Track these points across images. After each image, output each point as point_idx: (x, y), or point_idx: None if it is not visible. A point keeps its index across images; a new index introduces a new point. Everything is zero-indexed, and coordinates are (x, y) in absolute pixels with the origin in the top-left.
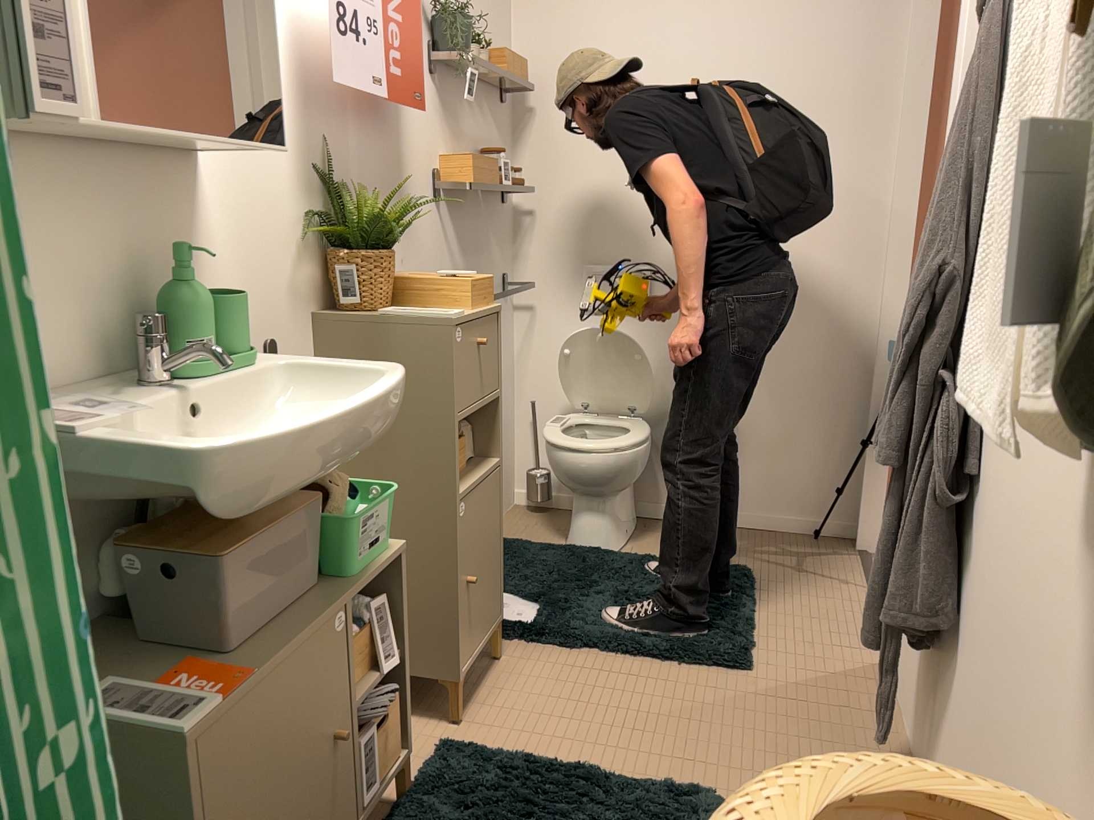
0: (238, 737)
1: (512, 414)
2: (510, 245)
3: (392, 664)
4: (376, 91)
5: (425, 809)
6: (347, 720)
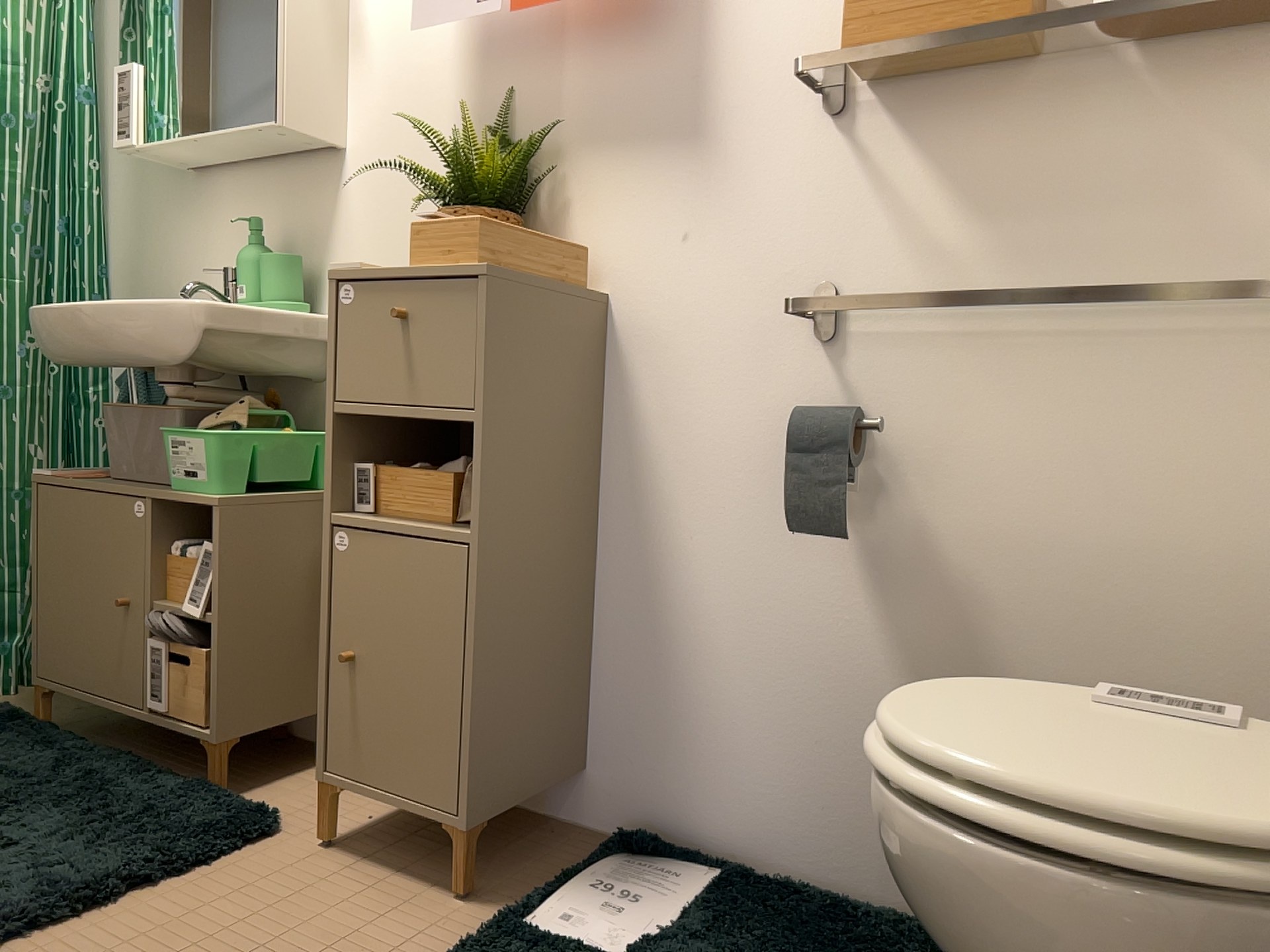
0: (70, 508)
1: None
2: None
3: (200, 605)
4: (482, 15)
5: (182, 779)
6: (147, 597)
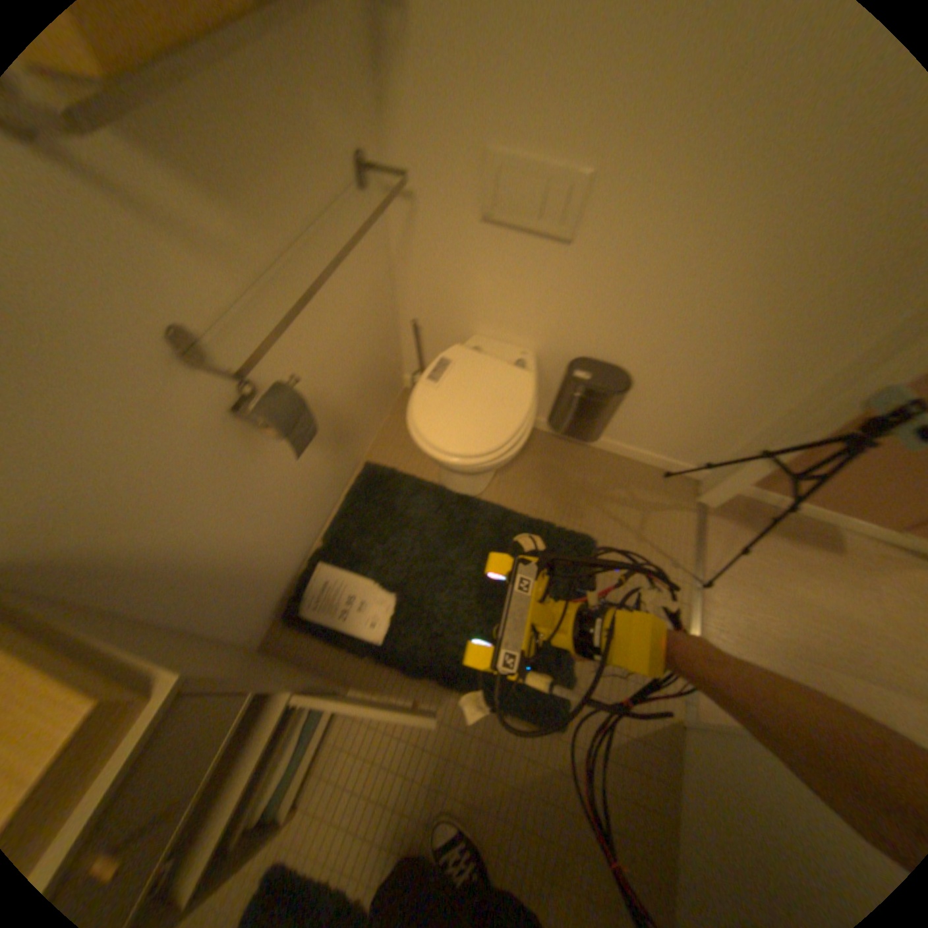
0: None
1: (393, 322)
2: (365, 78)
3: None
4: None
5: None
6: None
